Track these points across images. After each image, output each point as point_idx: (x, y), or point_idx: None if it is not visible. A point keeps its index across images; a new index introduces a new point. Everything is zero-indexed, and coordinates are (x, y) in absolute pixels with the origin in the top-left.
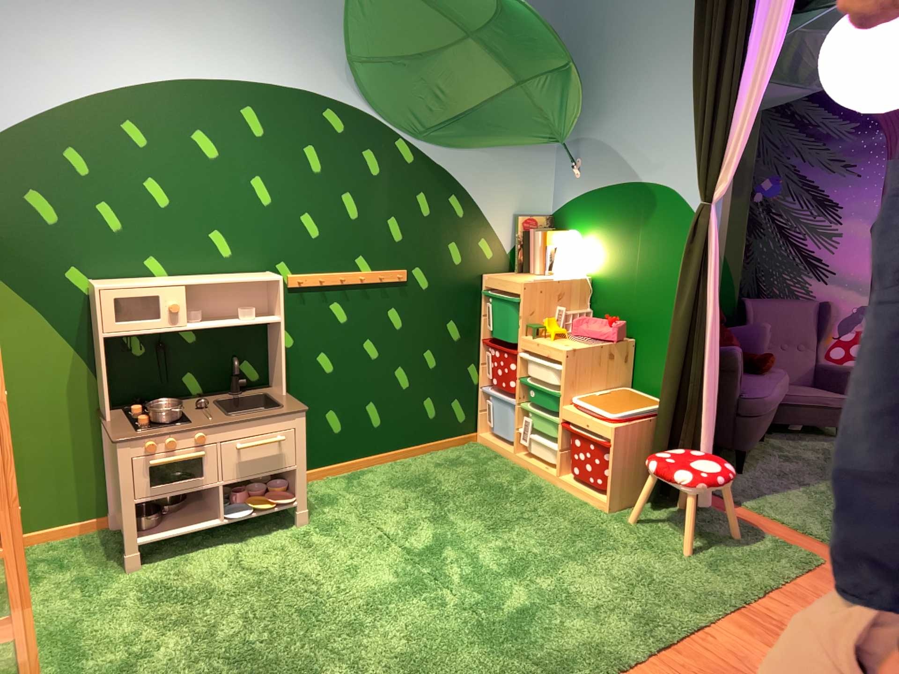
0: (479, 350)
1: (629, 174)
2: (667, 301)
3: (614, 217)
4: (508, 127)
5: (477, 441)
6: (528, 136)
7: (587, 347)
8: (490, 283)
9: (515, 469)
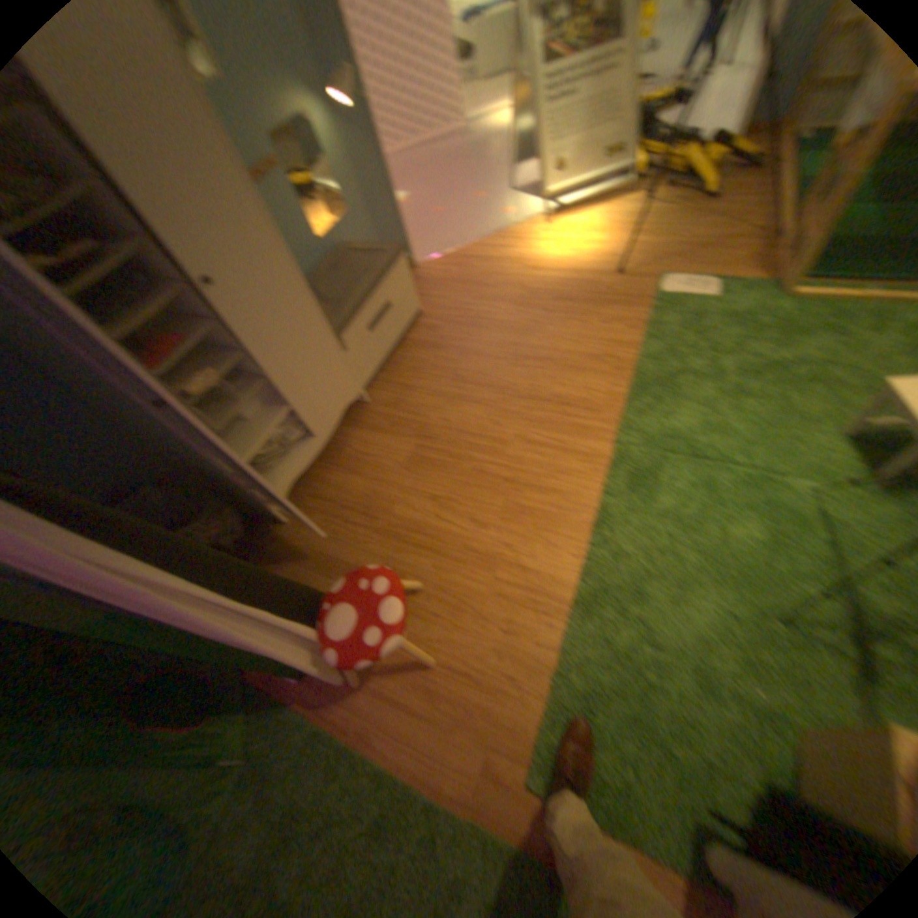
0: None
1: None
2: None
3: None
4: None
5: None
6: None
7: None
8: None
9: None
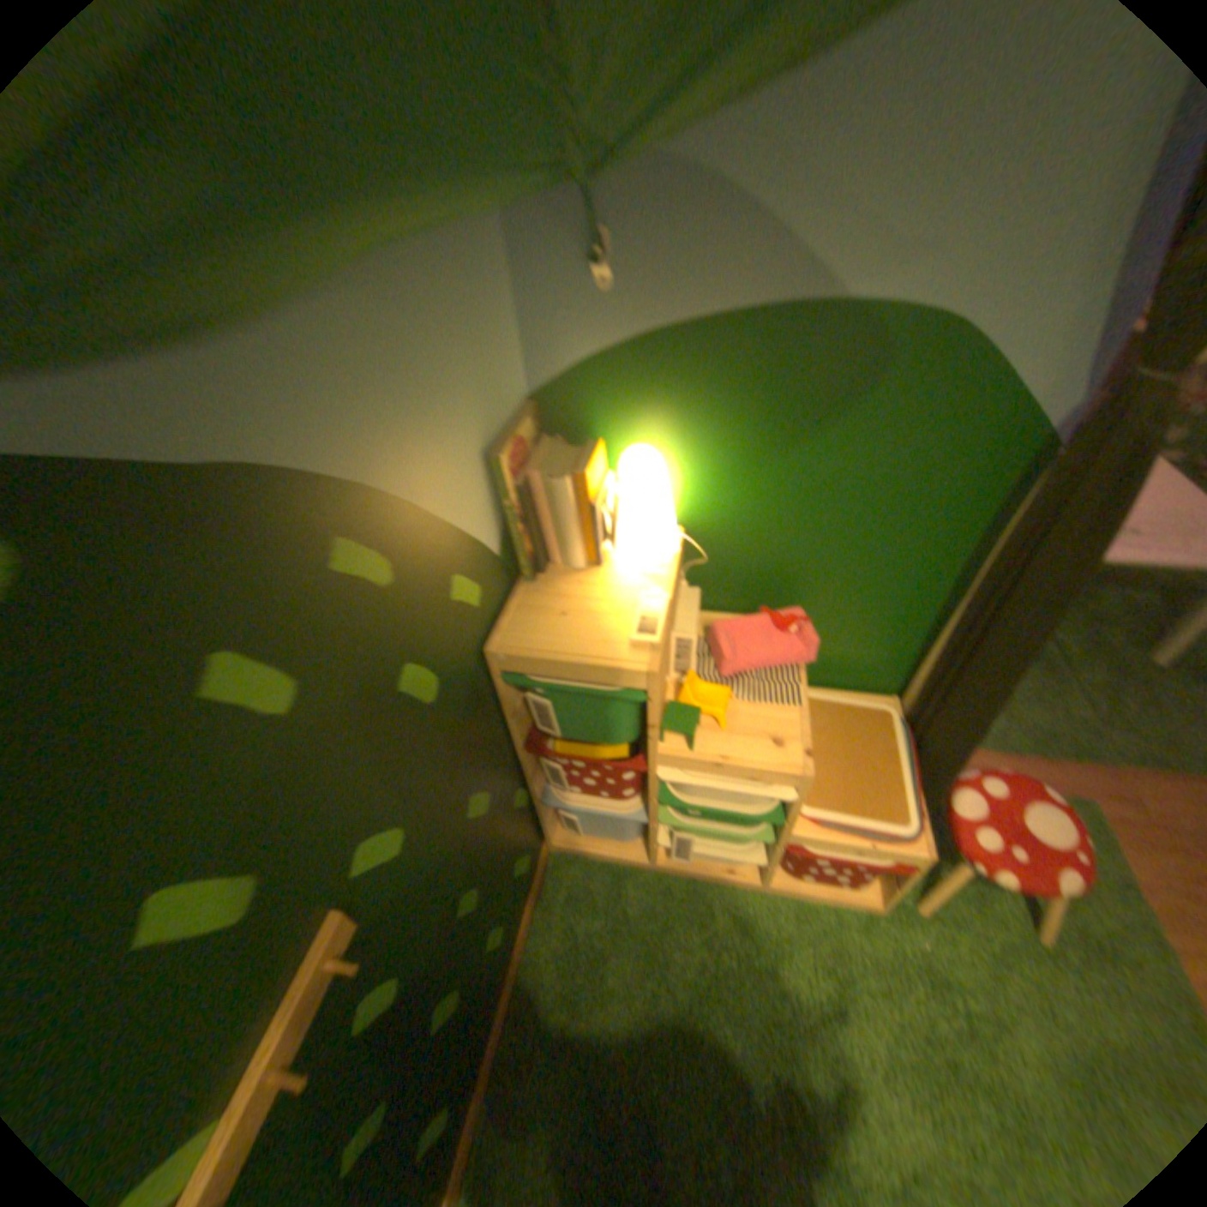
0: (520, 764)
1: (806, 274)
2: (889, 557)
3: (745, 397)
4: (437, 133)
5: (550, 851)
6: (504, 174)
7: (807, 721)
8: (519, 666)
9: (672, 892)
